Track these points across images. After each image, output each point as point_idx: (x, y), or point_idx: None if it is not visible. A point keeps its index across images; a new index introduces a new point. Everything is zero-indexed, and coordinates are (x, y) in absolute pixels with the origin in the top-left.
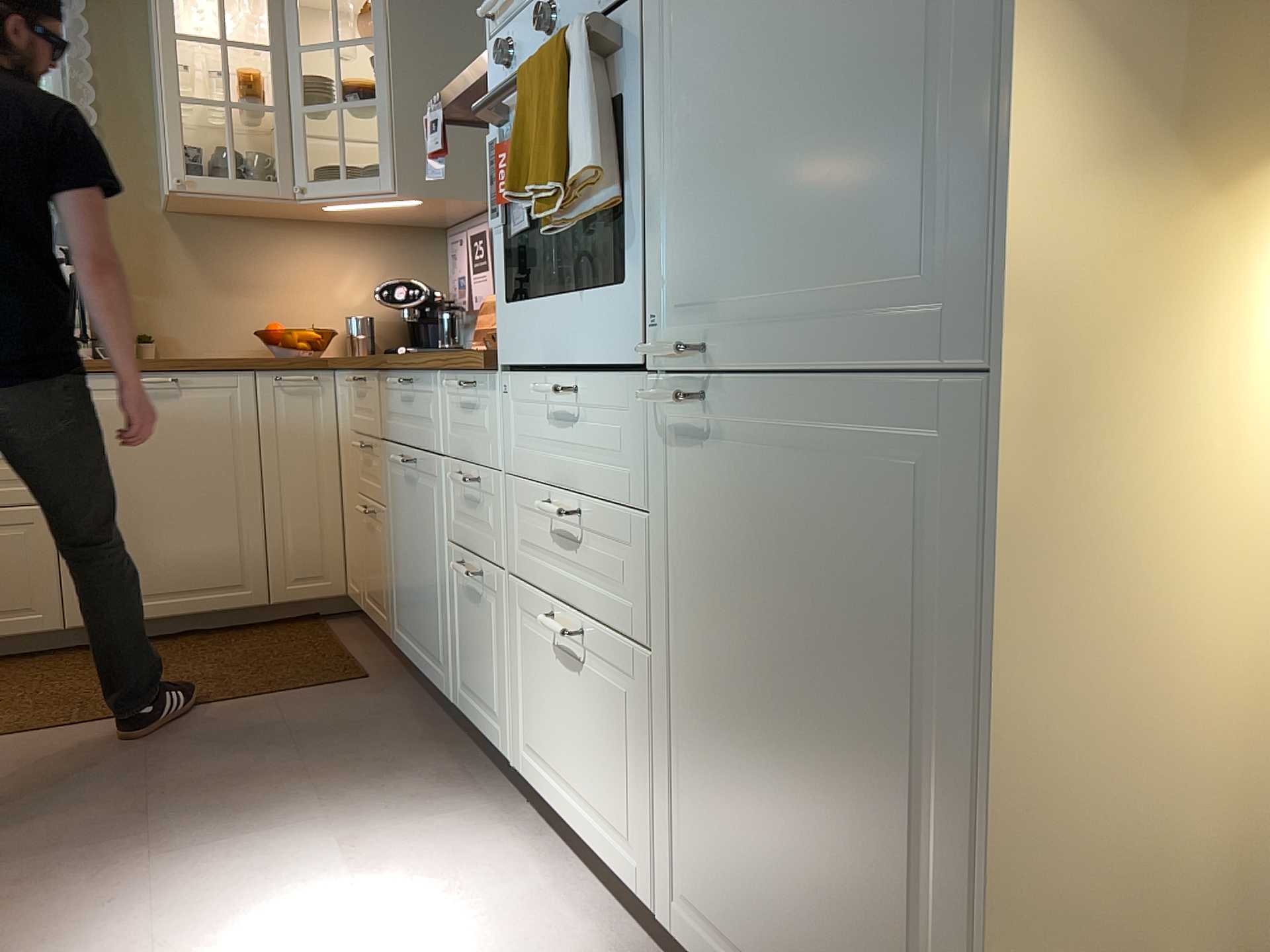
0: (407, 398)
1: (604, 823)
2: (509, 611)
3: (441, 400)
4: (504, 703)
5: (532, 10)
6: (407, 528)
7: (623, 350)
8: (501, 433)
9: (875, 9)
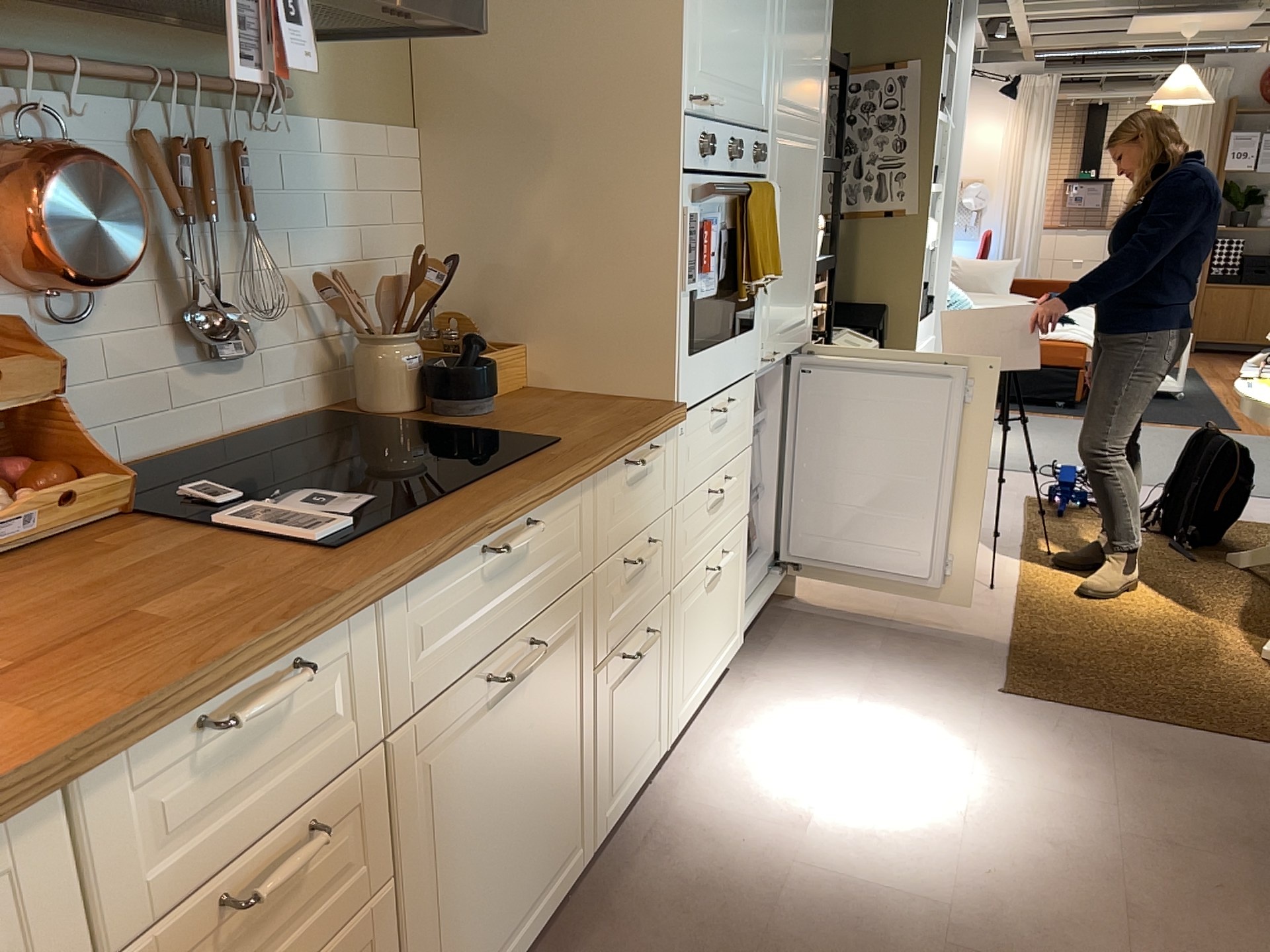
0: (500, 567)
1: (723, 647)
2: (668, 623)
3: (592, 504)
4: (661, 710)
5: (715, 127)
6: (490, 790)
7: (750, 365)
8: (673, 473)
9: (805, 238)
